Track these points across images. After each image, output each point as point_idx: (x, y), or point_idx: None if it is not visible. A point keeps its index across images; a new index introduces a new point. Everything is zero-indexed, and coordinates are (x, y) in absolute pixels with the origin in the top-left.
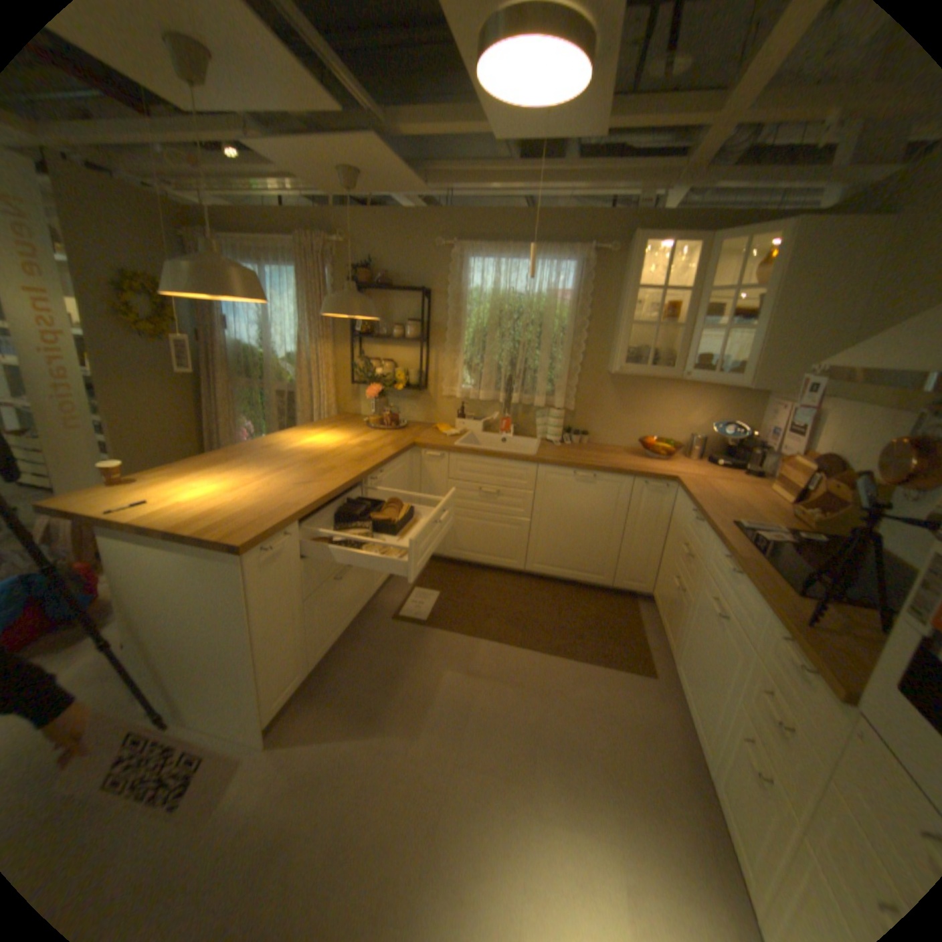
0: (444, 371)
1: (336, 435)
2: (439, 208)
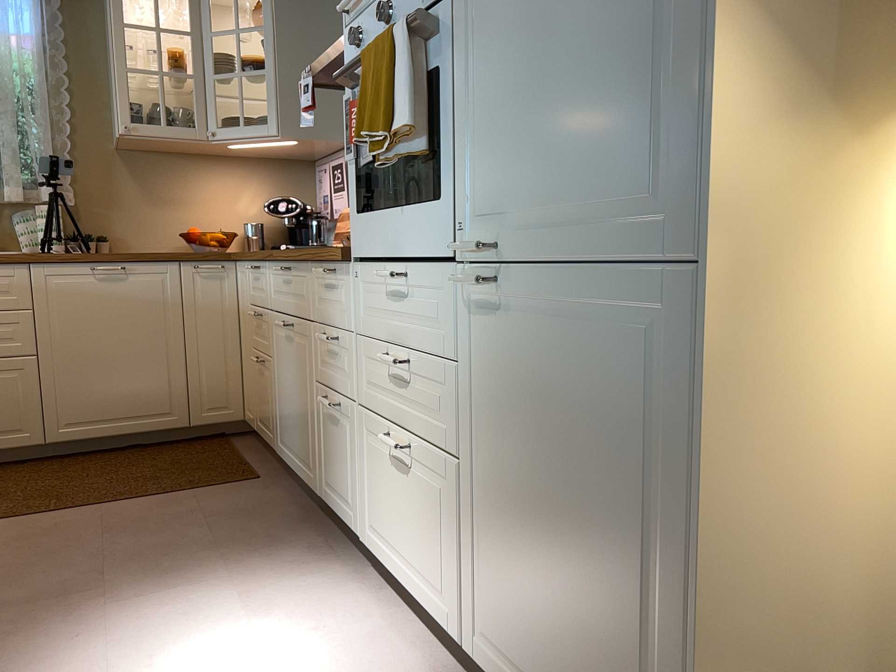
0: None
1: None
2: None
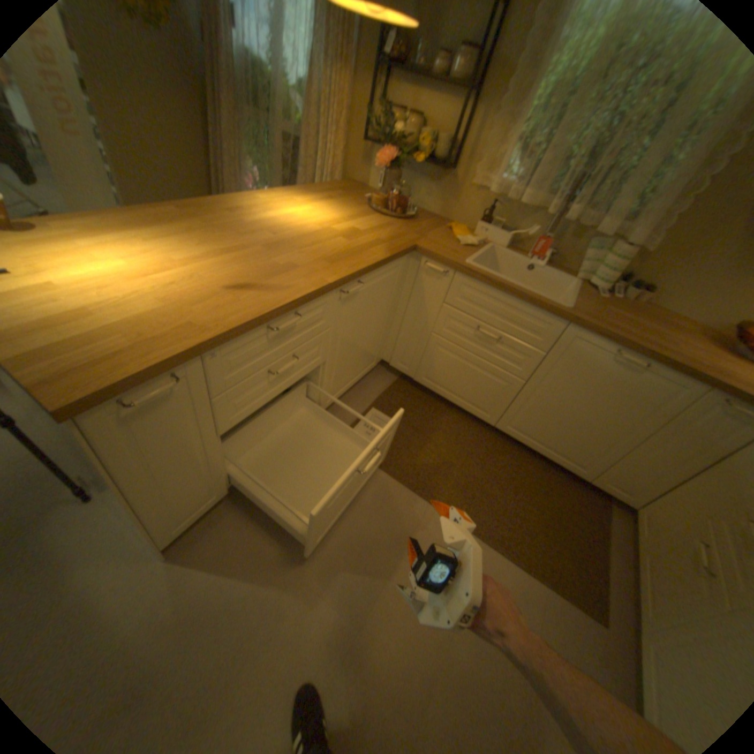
0: (489, 144)
1: (326, 209)
2: None
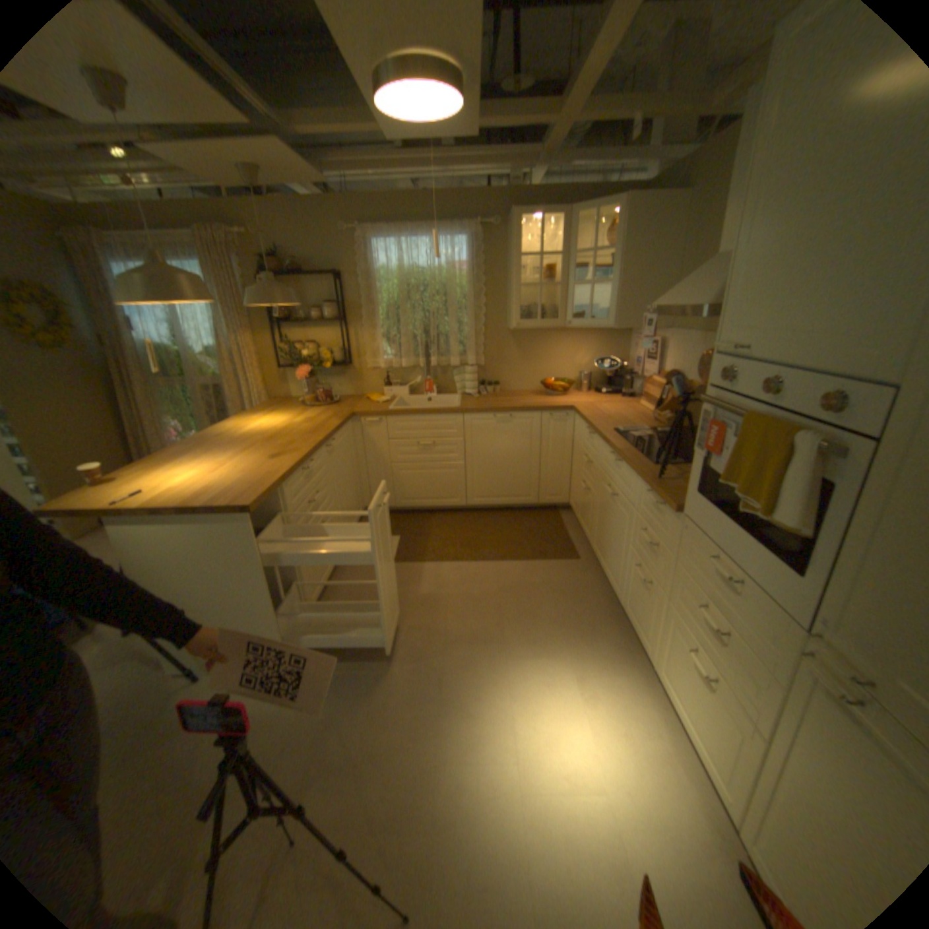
0: (366, 346)
1: (278, 417)
2: (336, 195)
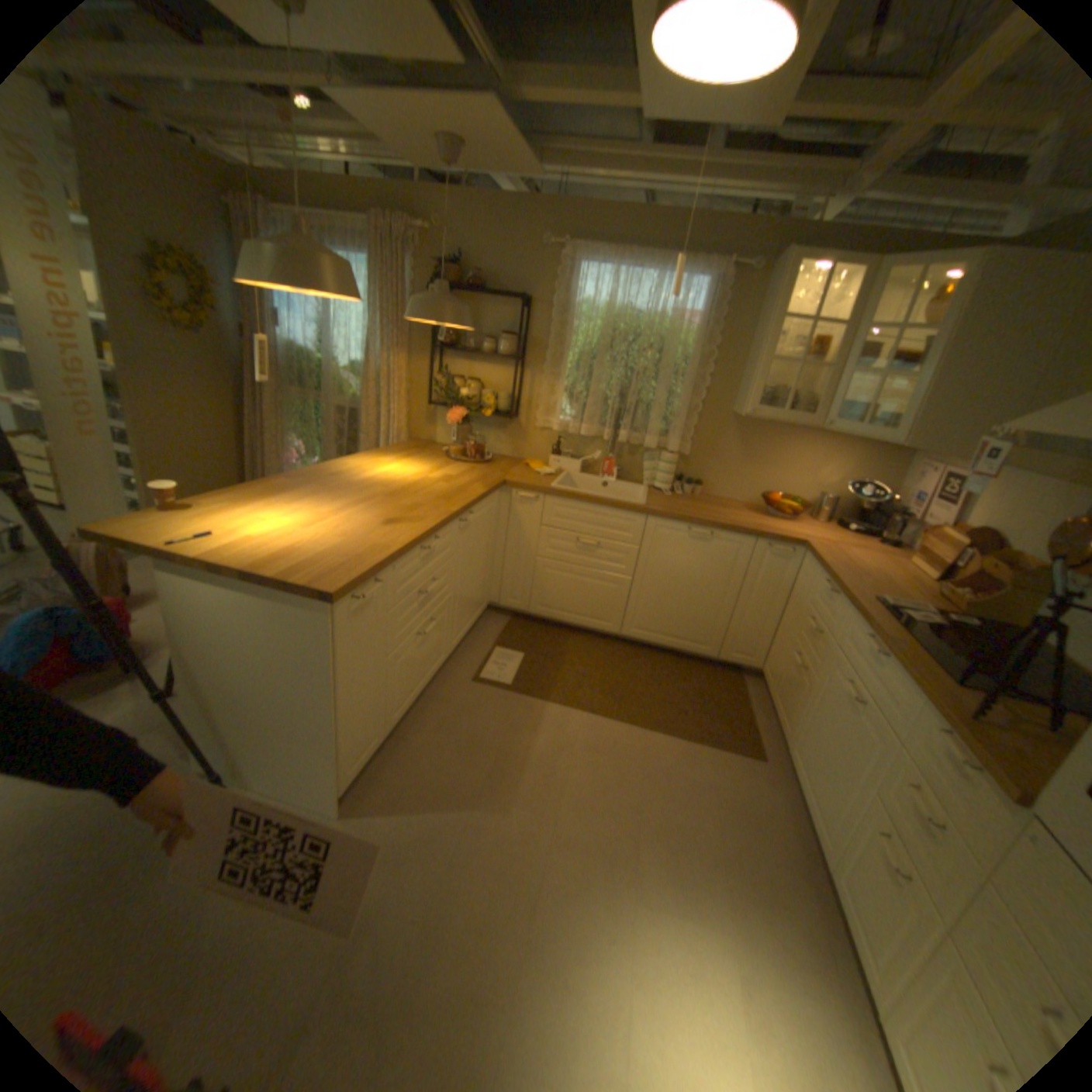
0: (540, 397)
1: (412, 465)
2: (551, 196)
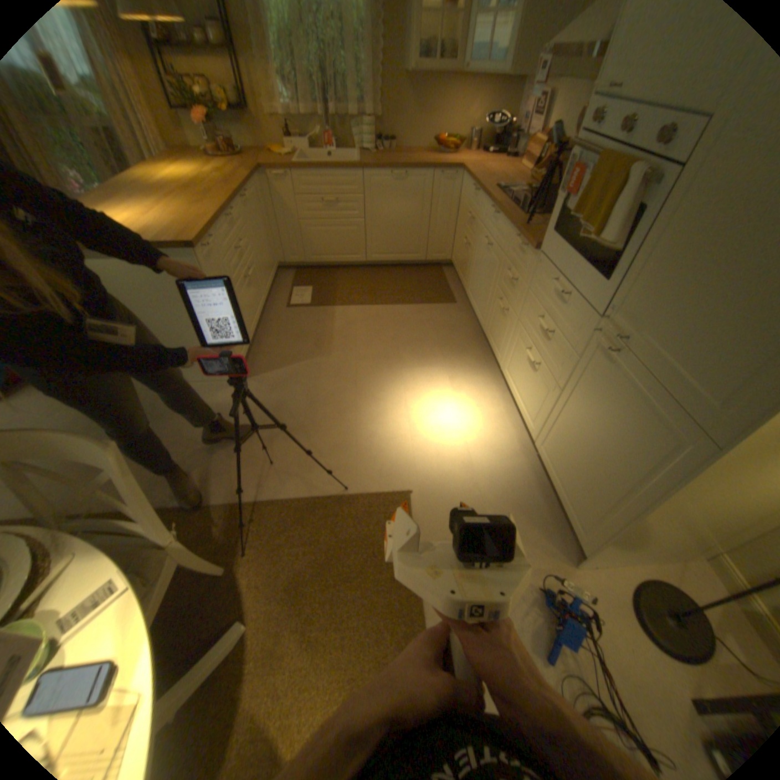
0: (259, 84)
1: (184, 165)
2: None
